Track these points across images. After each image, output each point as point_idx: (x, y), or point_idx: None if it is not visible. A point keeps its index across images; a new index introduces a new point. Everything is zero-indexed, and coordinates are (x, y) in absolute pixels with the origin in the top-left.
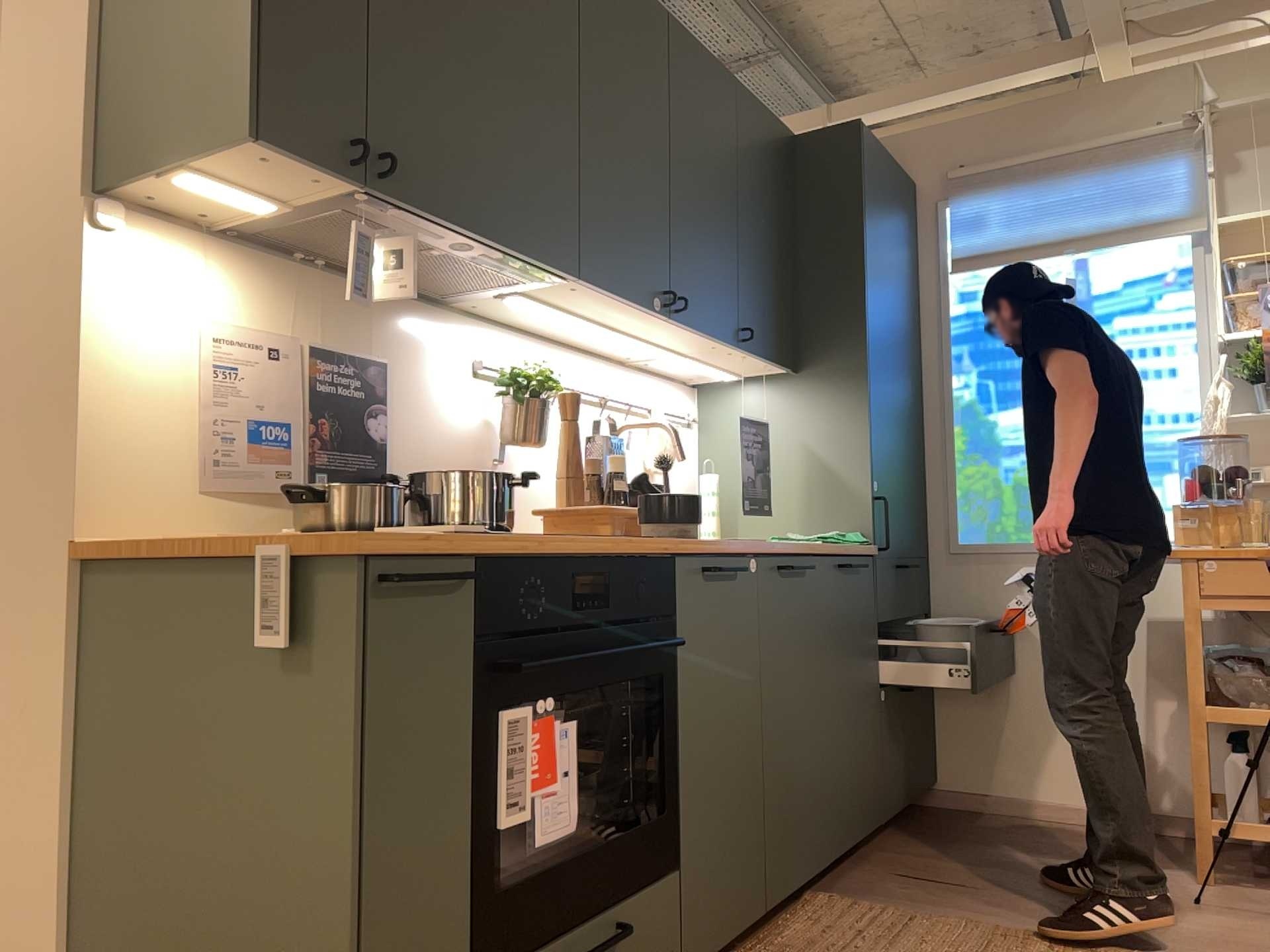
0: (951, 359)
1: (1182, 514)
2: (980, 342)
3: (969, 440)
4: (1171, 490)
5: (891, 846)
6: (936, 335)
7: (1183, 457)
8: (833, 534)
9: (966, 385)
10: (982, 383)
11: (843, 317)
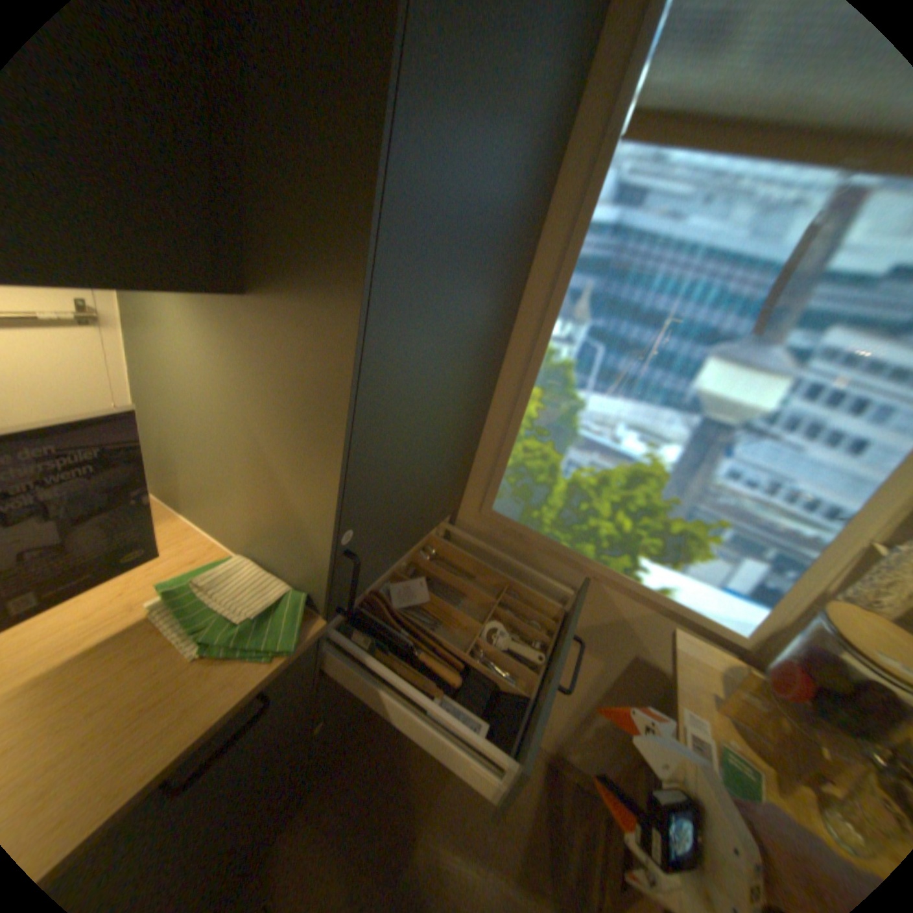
0: (567, 294)
1: (761, 691)
2: (616, 283)
3: (546, 410)
4: (749, 584)
5: (318, 791)
6: (562, 245)
7: (789, 552)
8: (249, 613)
9: (572, 339)
10: (592, 345)
11: (331, 193)
